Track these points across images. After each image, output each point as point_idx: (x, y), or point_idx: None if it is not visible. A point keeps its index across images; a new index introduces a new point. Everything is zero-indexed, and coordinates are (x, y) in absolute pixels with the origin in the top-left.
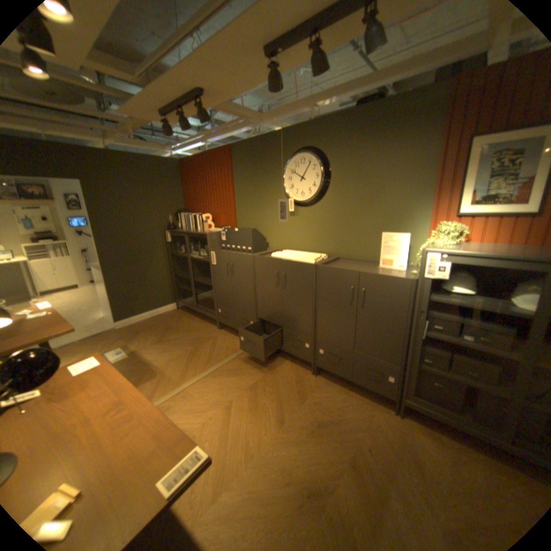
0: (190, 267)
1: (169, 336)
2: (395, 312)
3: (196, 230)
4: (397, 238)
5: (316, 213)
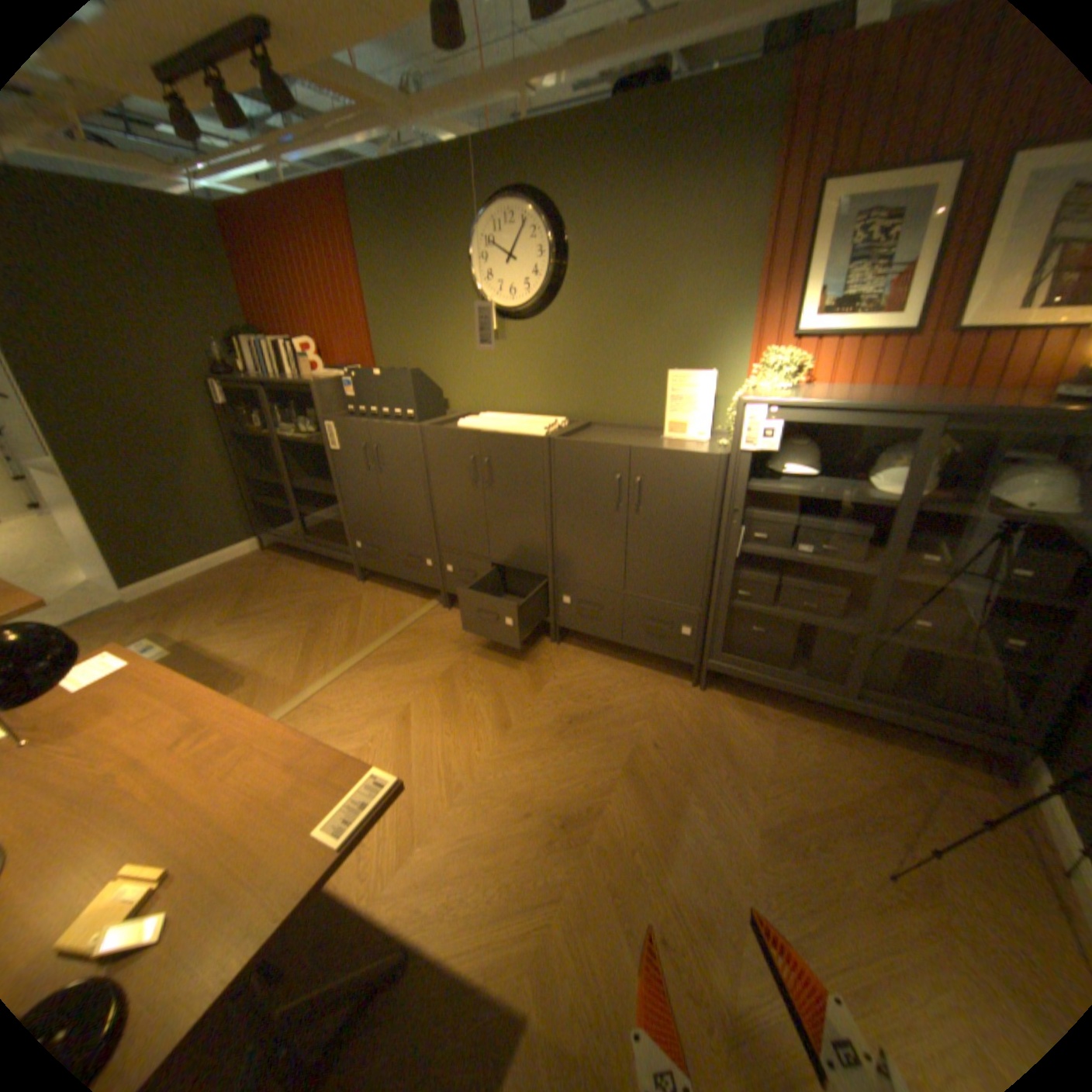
0: (279, 458)
1: (256, 606)
2: (691, 515)
3: (283, 376)
4: (694, 380)
5: (542, 333)
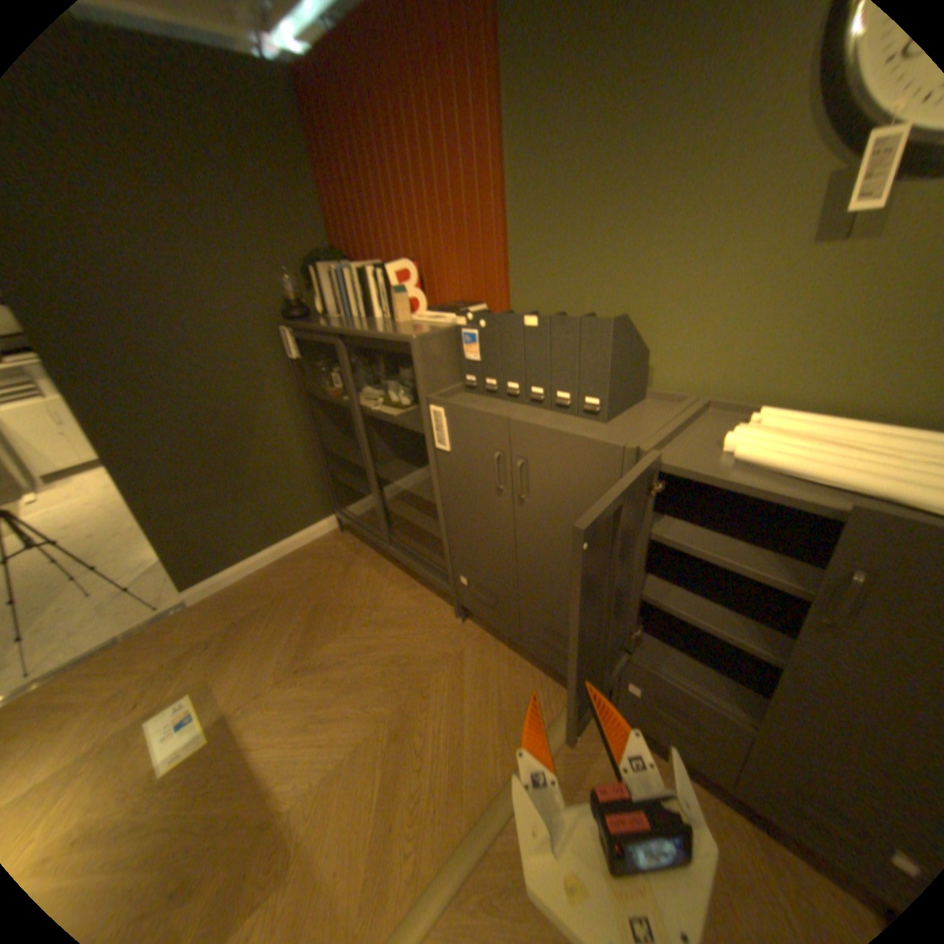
0: (364, 432)
1: (326, 645)
2: None
3: (372, 320)
4: None
5: None
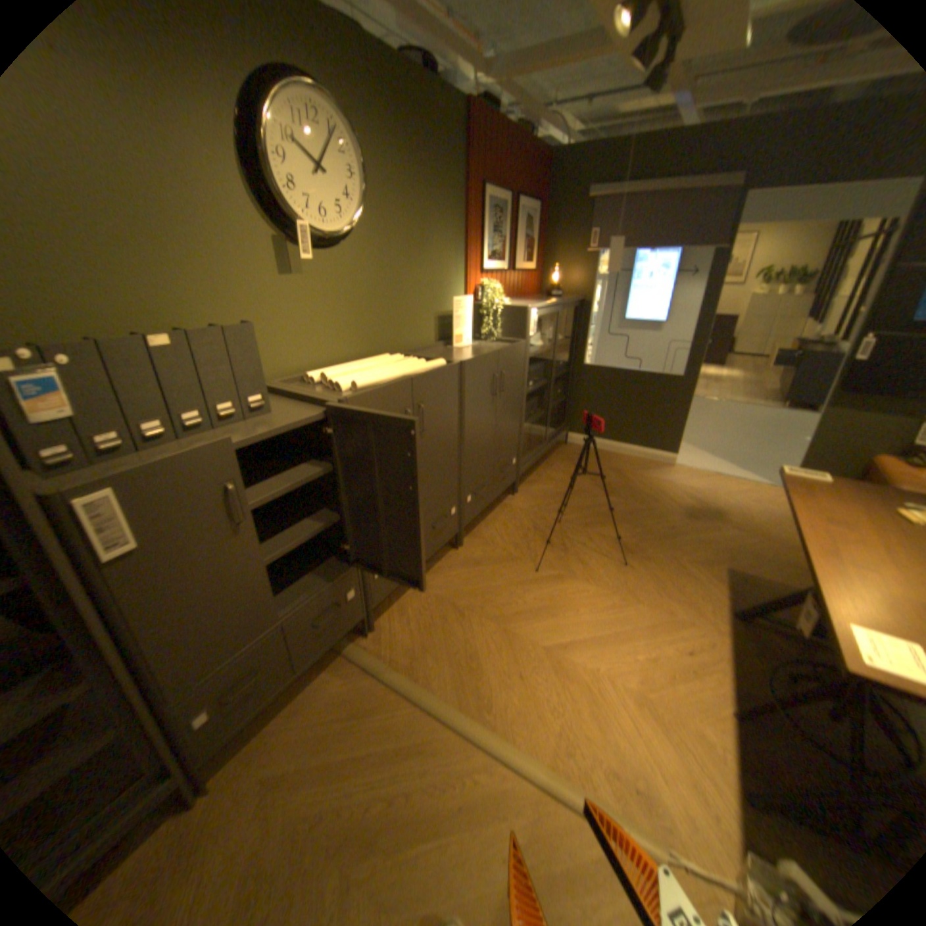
0: None
1: None
2: (517, 384)
3: None
4: (464, 303)
5: (345, 267)
